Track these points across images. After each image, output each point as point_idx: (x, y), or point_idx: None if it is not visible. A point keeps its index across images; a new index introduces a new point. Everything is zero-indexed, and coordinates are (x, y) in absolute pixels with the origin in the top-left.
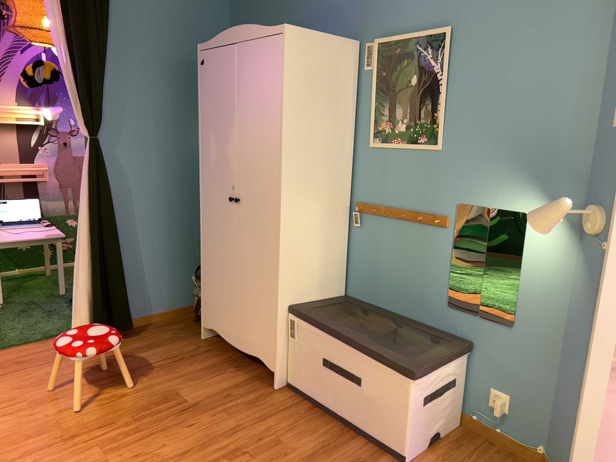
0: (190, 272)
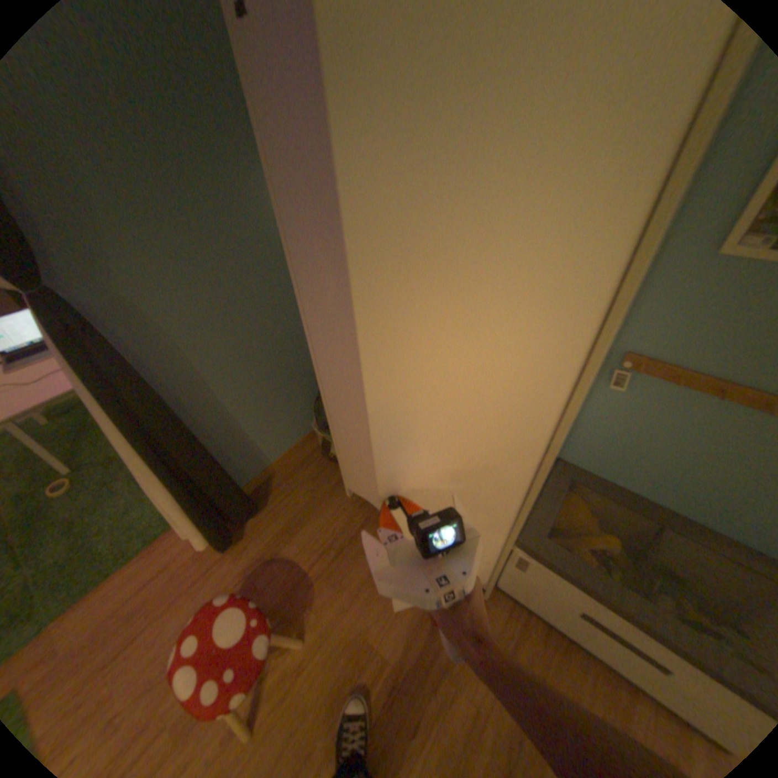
0: (303, 400)
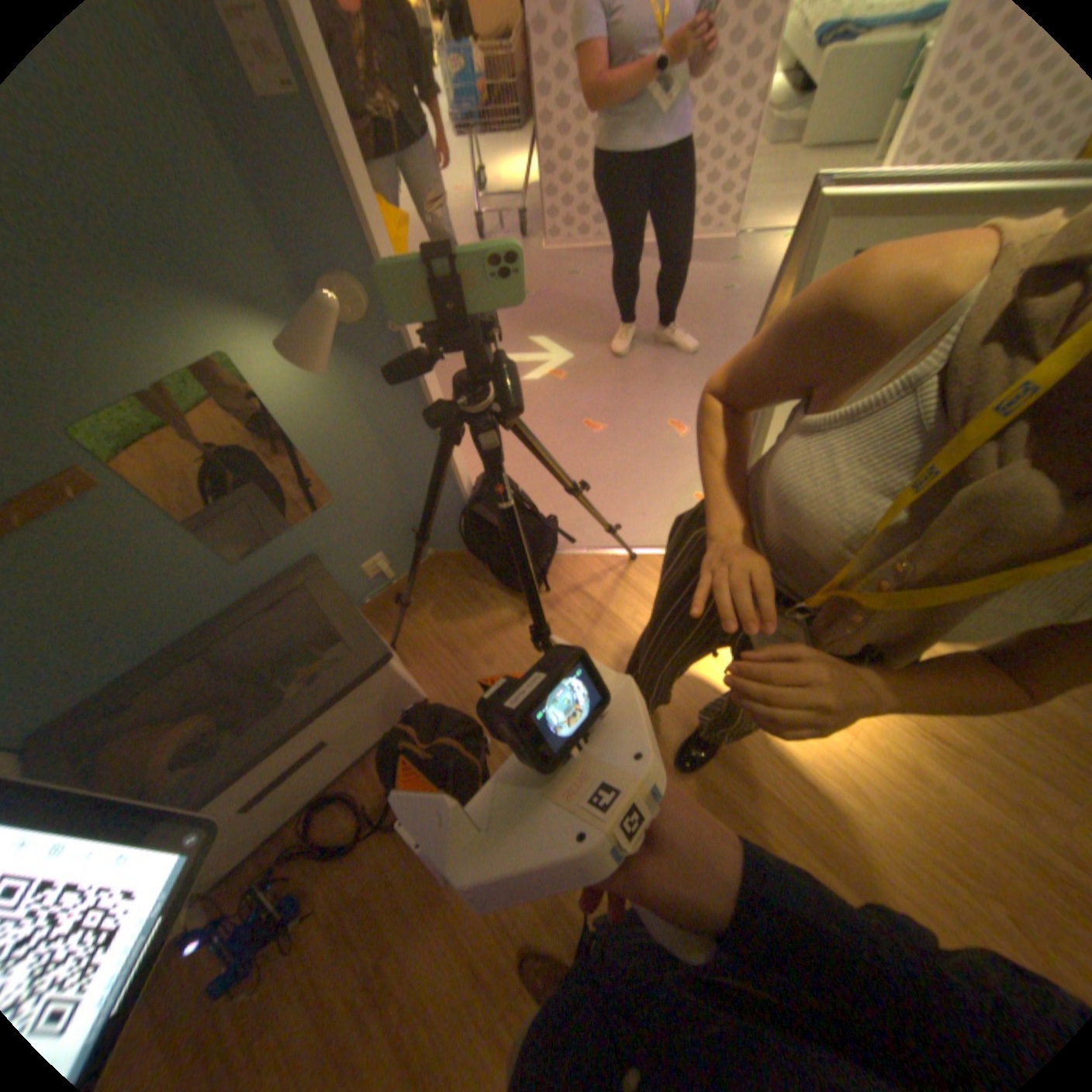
0: None
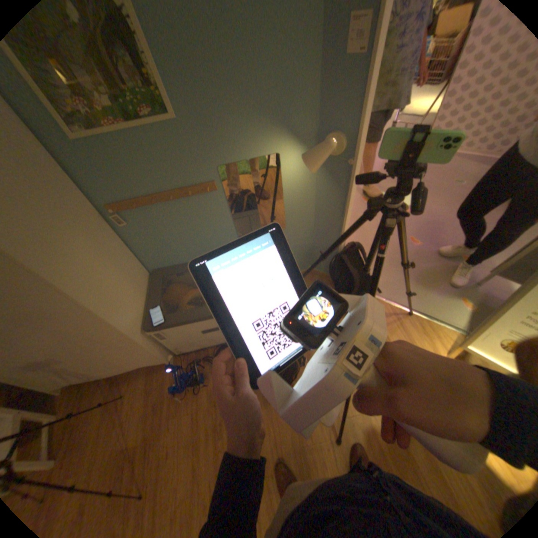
0: None
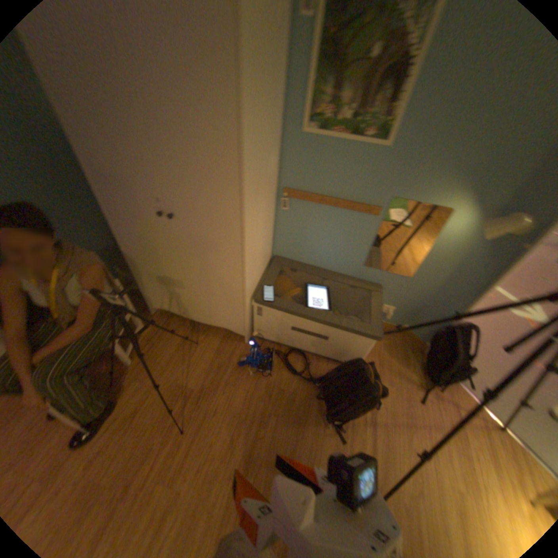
0: (102, 257)
